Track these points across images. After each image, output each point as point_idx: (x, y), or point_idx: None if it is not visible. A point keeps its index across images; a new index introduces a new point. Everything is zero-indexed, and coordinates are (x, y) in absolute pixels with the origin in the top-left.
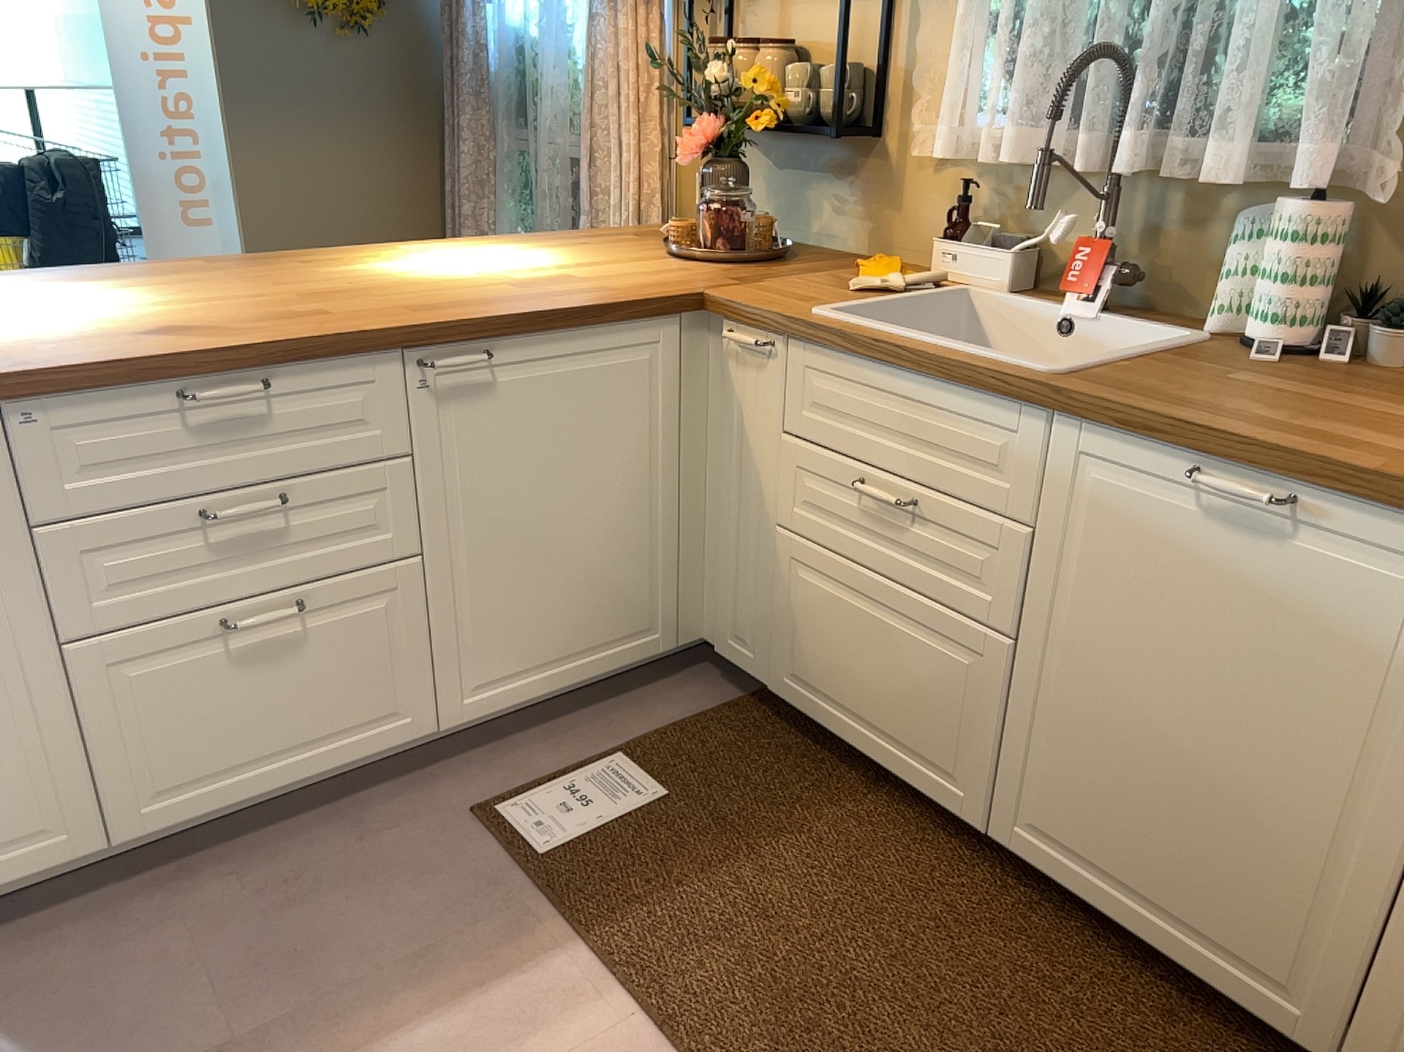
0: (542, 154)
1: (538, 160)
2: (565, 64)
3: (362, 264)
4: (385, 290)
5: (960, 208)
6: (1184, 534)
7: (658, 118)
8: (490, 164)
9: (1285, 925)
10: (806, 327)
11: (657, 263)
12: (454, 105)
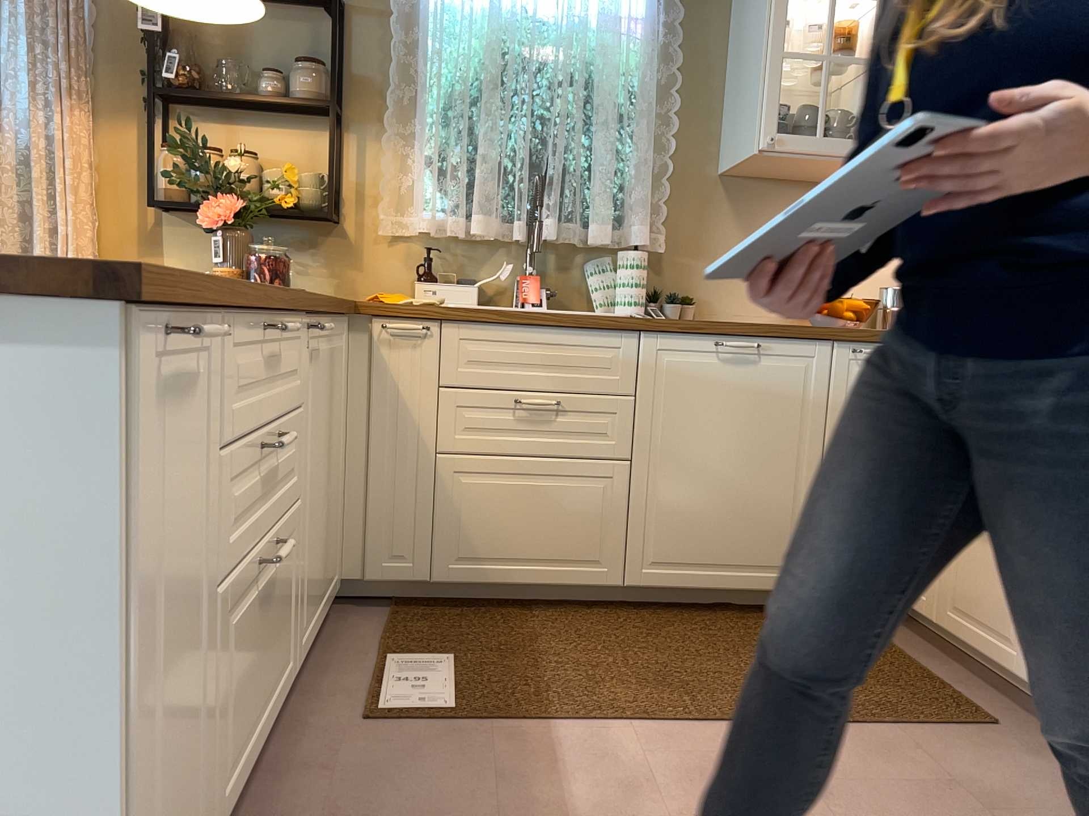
0: None
1: None
2: None
3: None
4: None
5: (429, 261)
6: (715, 373)
7: (96, 201)
8: None
9: (783, 536)
10: (463, 311)
11: None
12: None
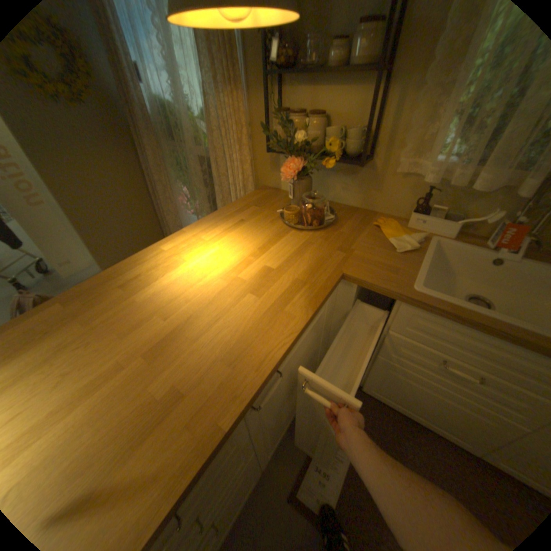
0: (186, 155)
1: (186, 159)
2: (188, 113)
3: (153, 279)
4: (190, 326)
5: (429, 198)
6: None
7: (247, 143)
8: (159, 156)
9: None
10: (424, 304)
11: (291, 237)
12: (136, 131)
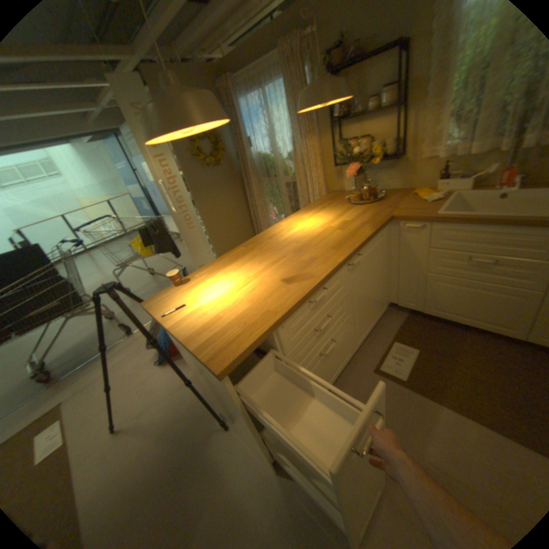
0: (277, 183)
1: (277, 185)
2: (280, 157)
3: (282, 234)
4: (310, 243)
5: (446, 168)
6: None
7: (319, 166)
8: (258, 189)
9: None
10: (443, 218)
11: (356, 208)
12: (244, 176)
